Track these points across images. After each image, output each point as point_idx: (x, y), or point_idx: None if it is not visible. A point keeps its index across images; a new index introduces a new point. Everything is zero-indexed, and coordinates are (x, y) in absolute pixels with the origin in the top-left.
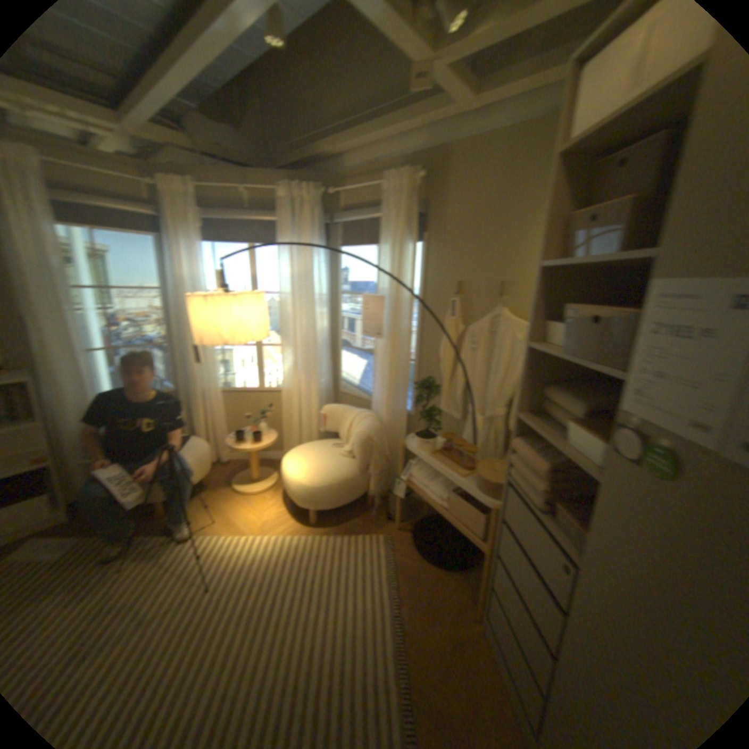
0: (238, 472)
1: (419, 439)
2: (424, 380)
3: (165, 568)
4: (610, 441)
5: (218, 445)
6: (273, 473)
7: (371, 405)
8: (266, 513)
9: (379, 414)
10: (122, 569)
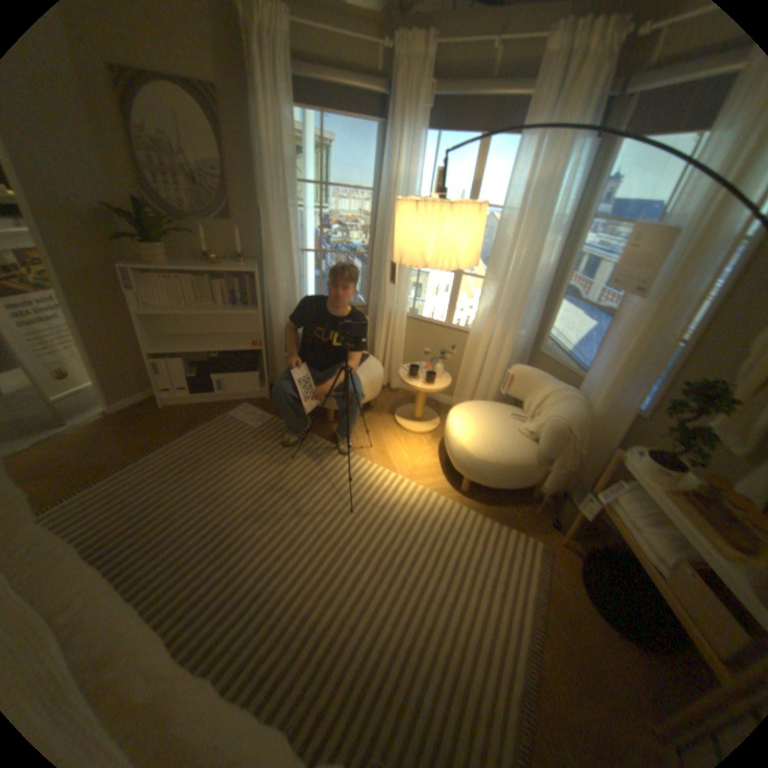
0: (404, 403)
1: (656, 465)
2: (709, 383)
3: (326, 472)
4: None
5: (392, 370)
6: (437, 417)
7: (582, 382)
8: (420, 457)
9: (592, 400)
10: (296, 456)
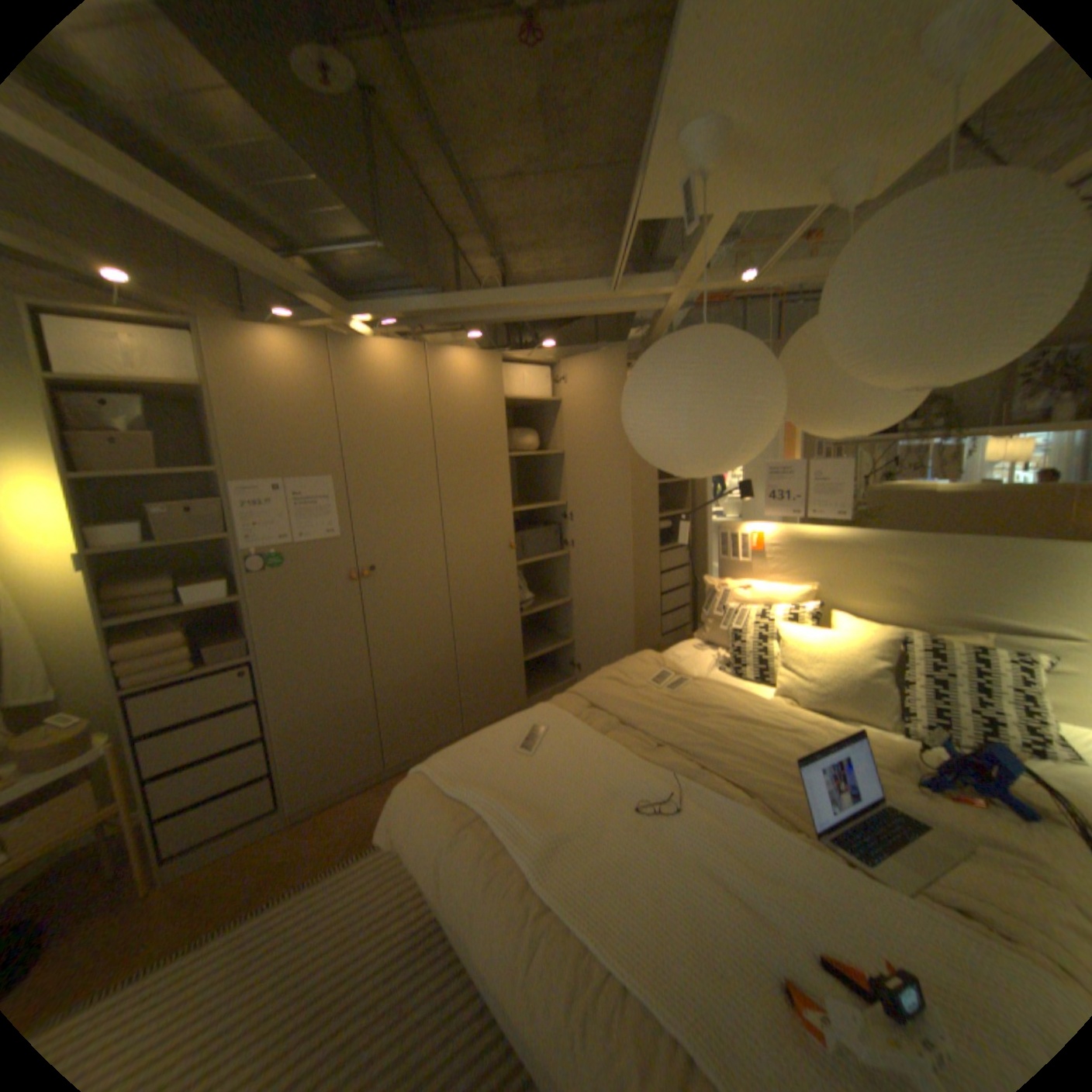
0: None
1: None
2: None
3: None
4: (219, 581)
5: None
6: None
7: None
8: None
9: None
10: None
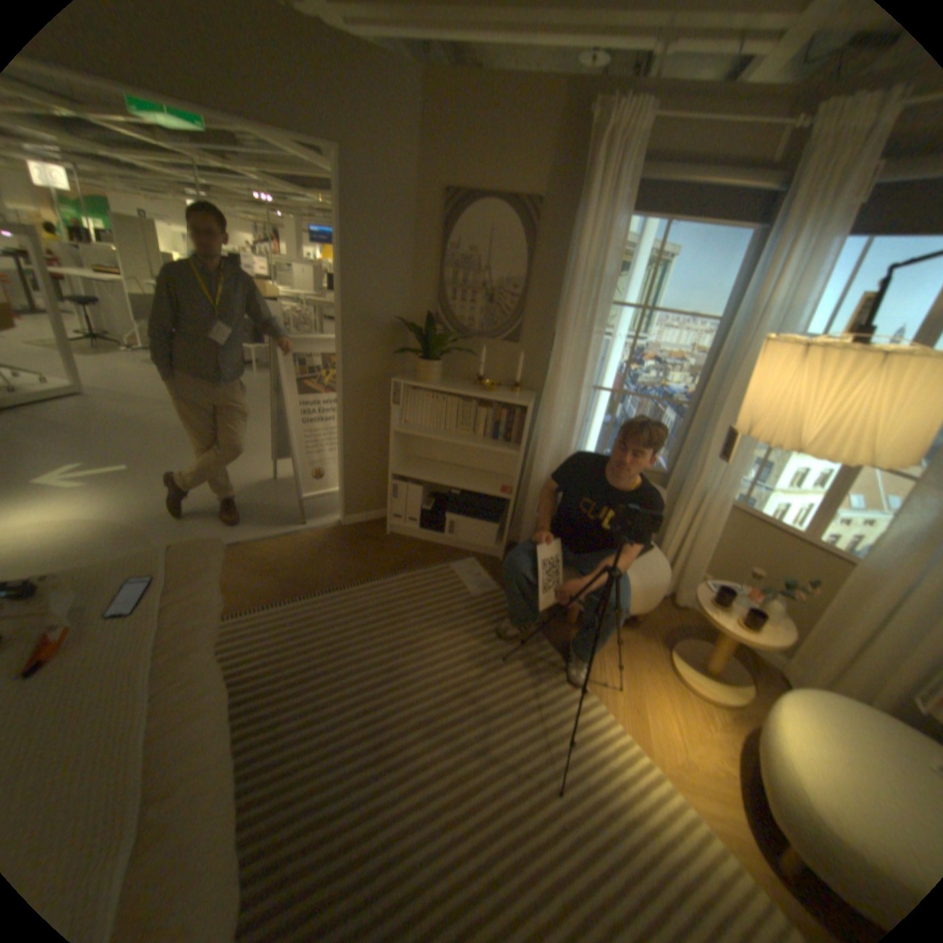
0: (695, 636)
1: None
2: None
3: (543, 703)
4: None
5: (687, 579)
6: (753, 687)
7: None
8: (704, 751)
9: None
10: (510, 658)
